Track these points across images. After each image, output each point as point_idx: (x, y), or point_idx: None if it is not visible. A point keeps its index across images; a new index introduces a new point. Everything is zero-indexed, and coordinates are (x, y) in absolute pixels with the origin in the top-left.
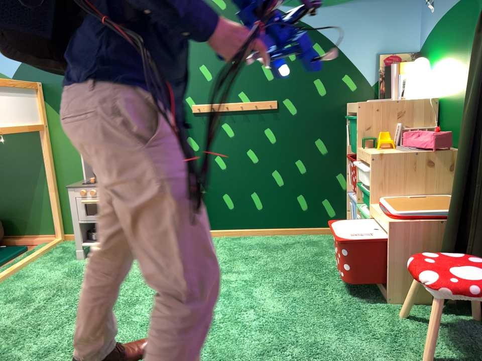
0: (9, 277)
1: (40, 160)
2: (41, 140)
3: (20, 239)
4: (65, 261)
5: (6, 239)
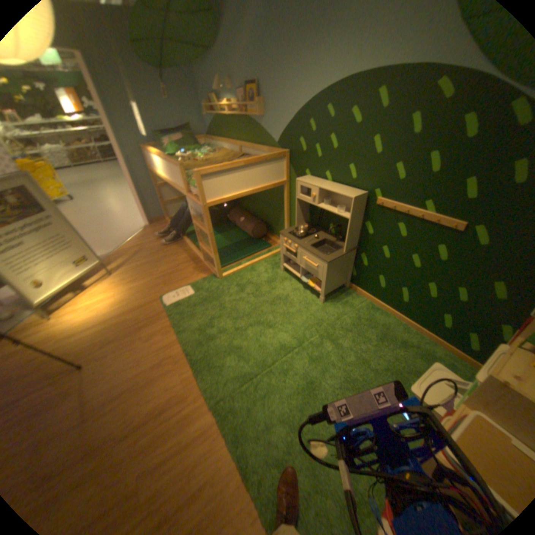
0: (252, 266)
1: (284, 202)
2: (286, 191)
3: (274, 238)
4: (277, 269)
5: (270, 234)
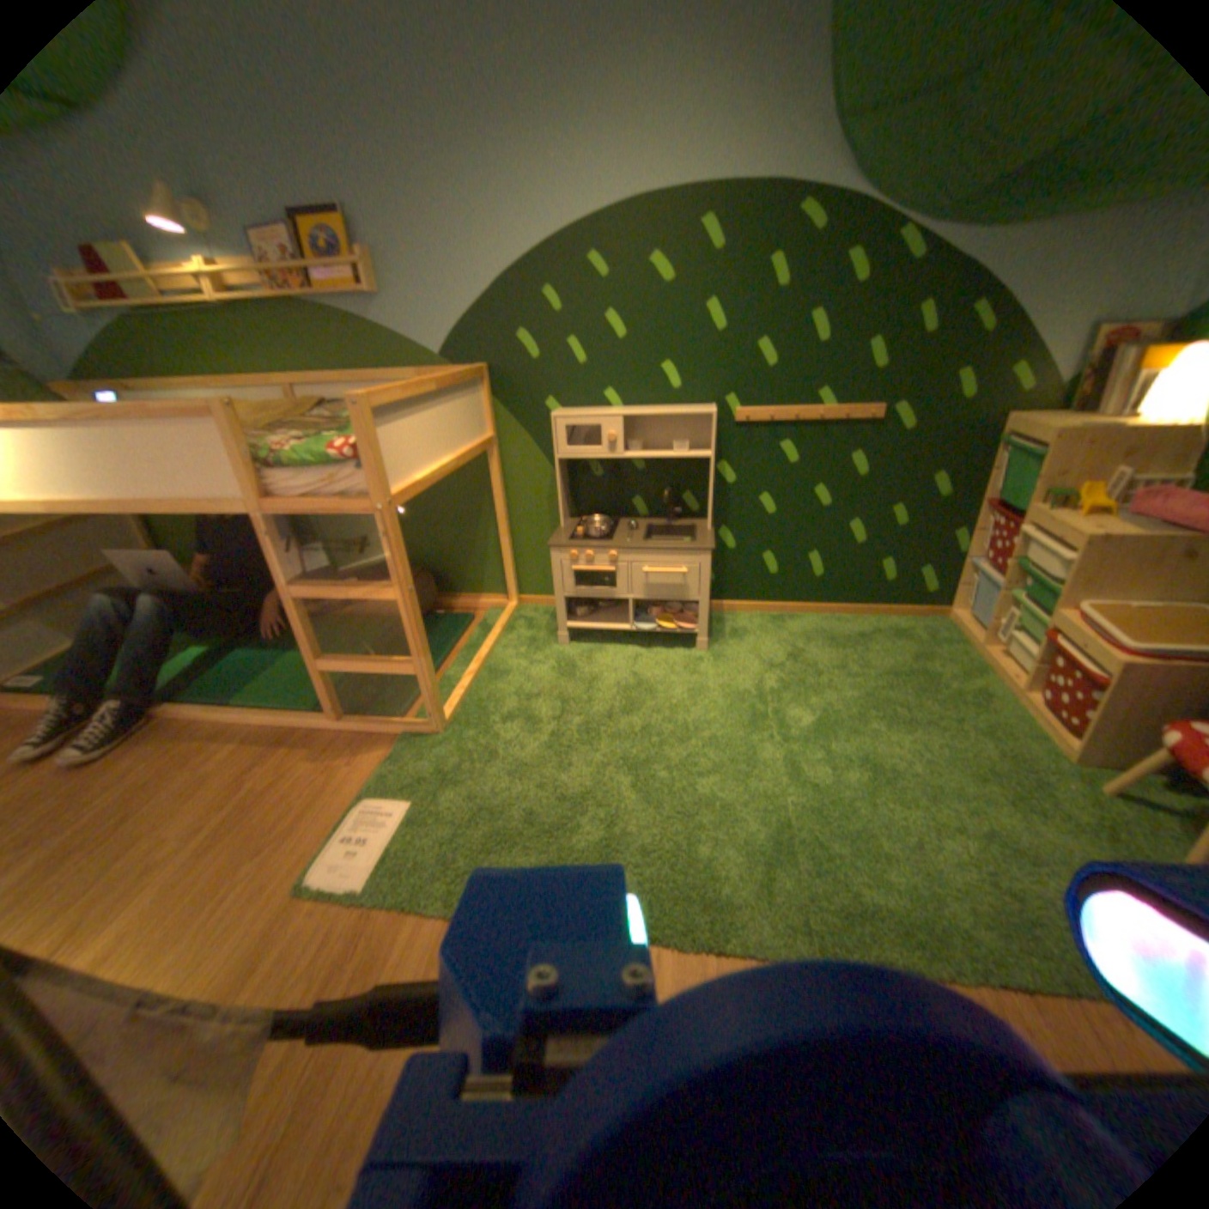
0: (482, 666)
1: (490, 489)
2: (492, 458)
3: (459, 596)
4: (544, 643)
5: (438, 595)
